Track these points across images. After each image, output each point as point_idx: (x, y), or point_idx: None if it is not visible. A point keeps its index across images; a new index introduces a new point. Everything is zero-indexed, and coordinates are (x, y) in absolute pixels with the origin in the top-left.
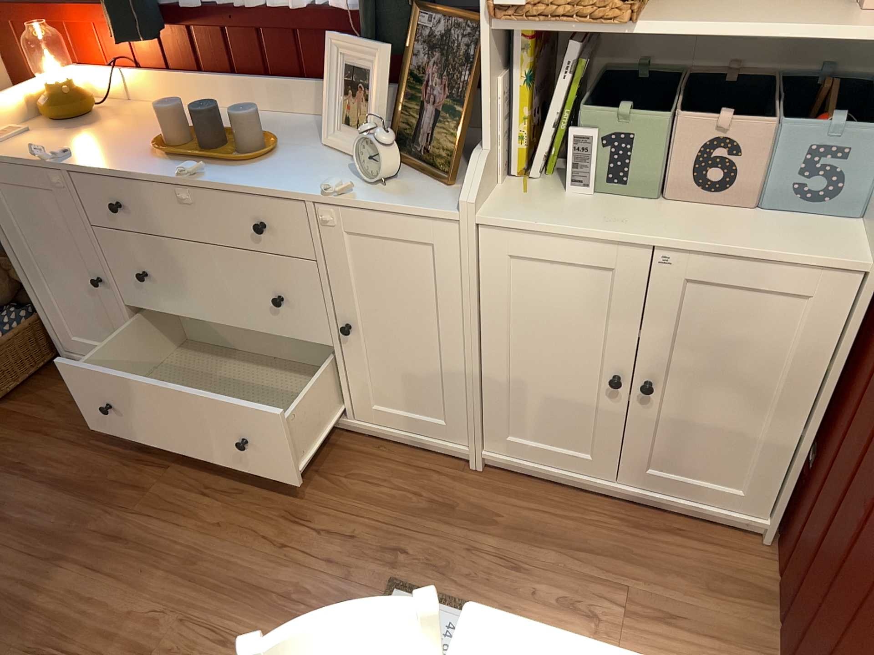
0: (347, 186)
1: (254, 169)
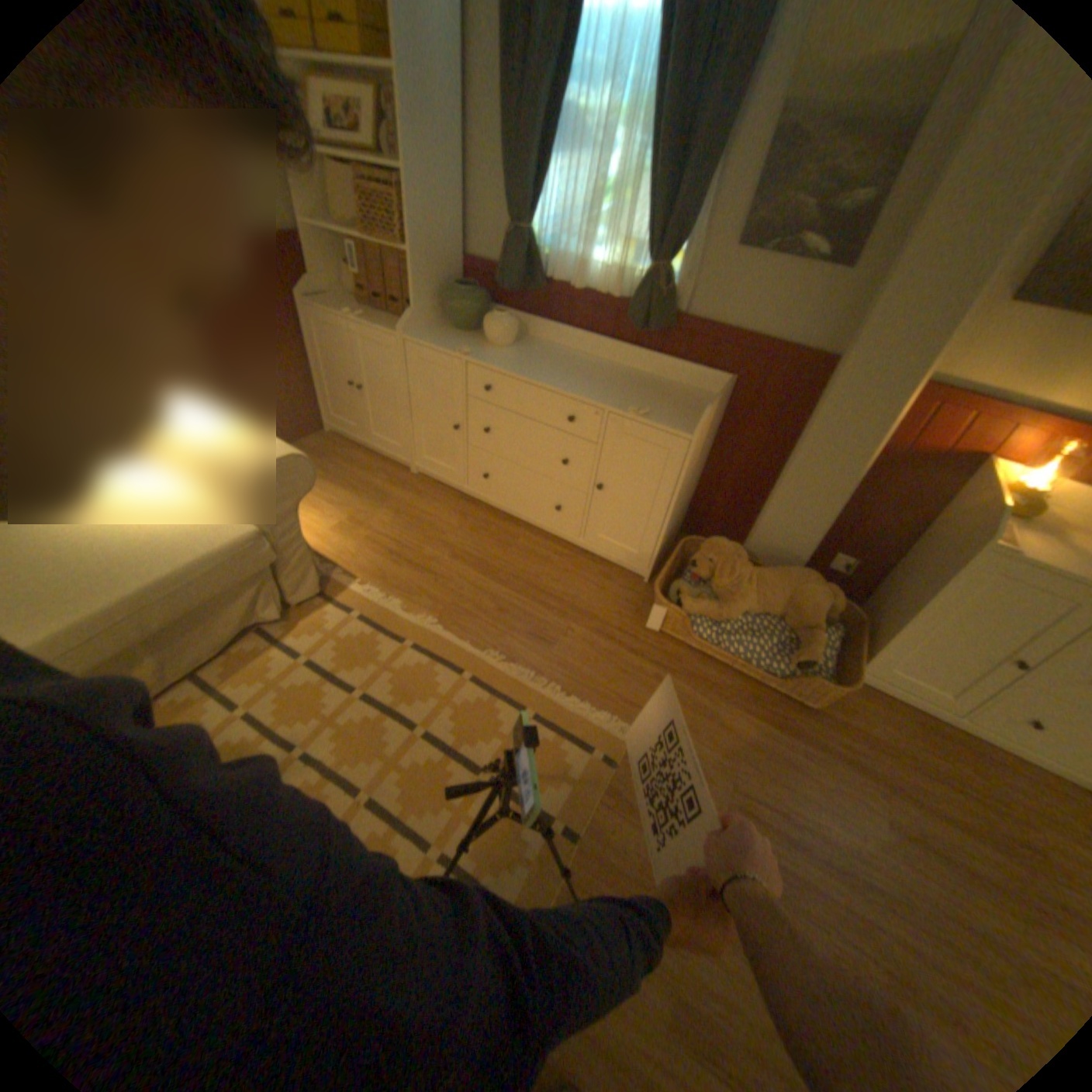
0: None
1: None
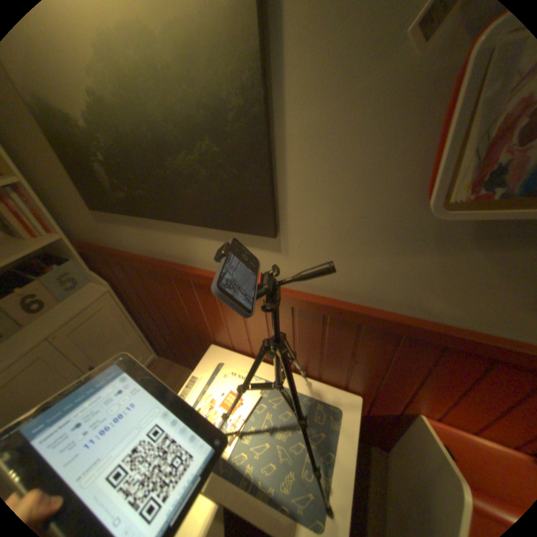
0: None
1: None
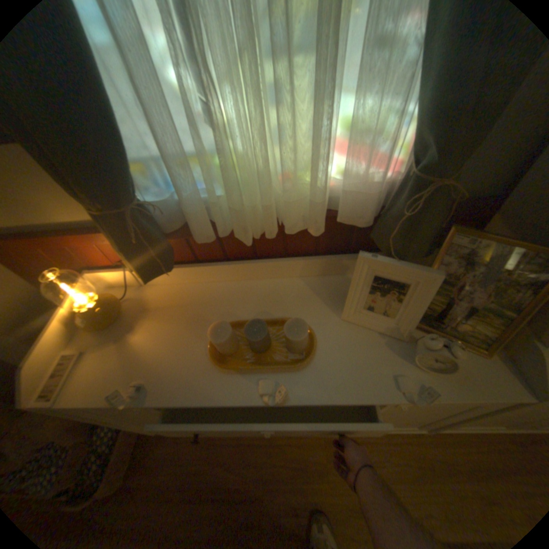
0: (439, 399)
1: (319, 371)
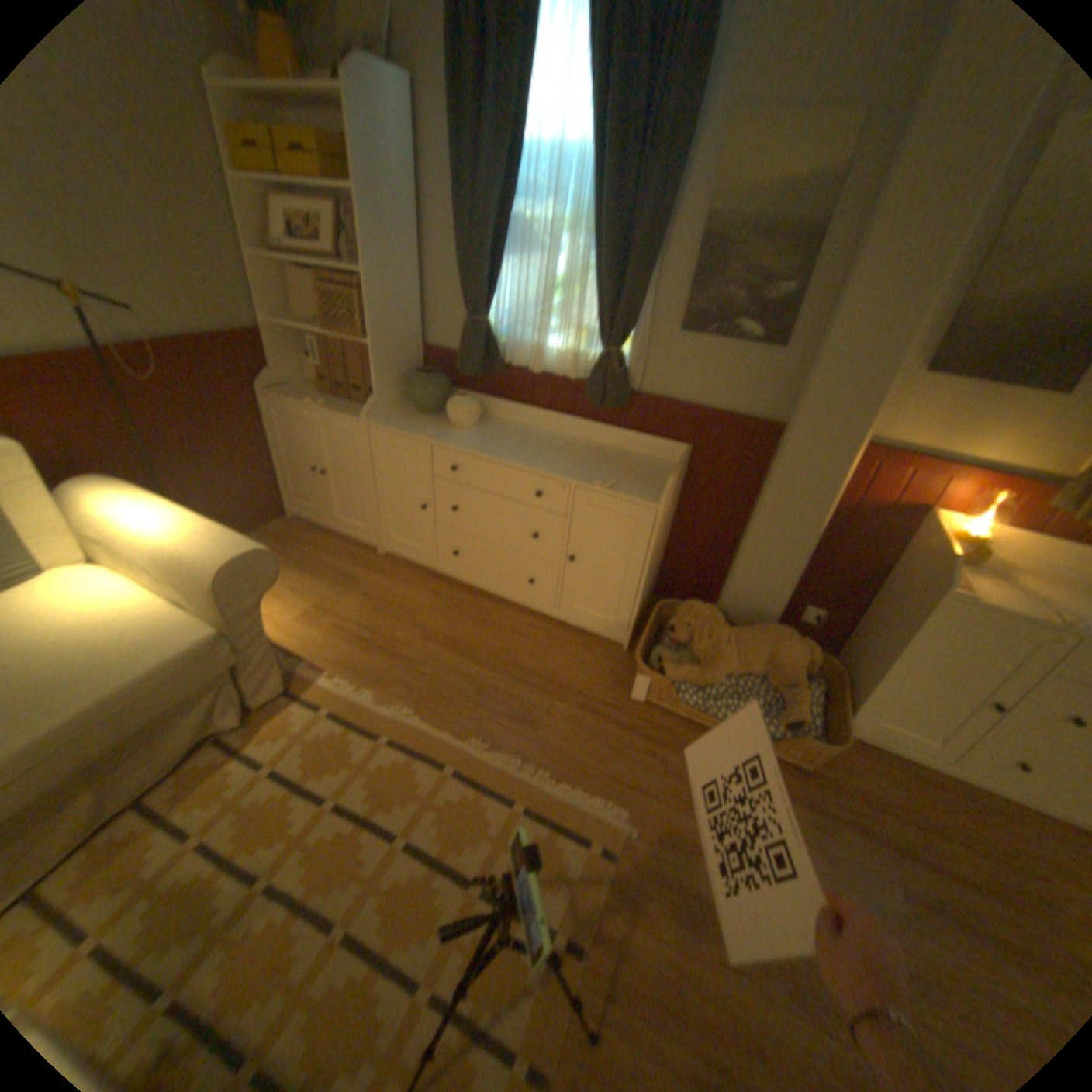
0: None
1: None
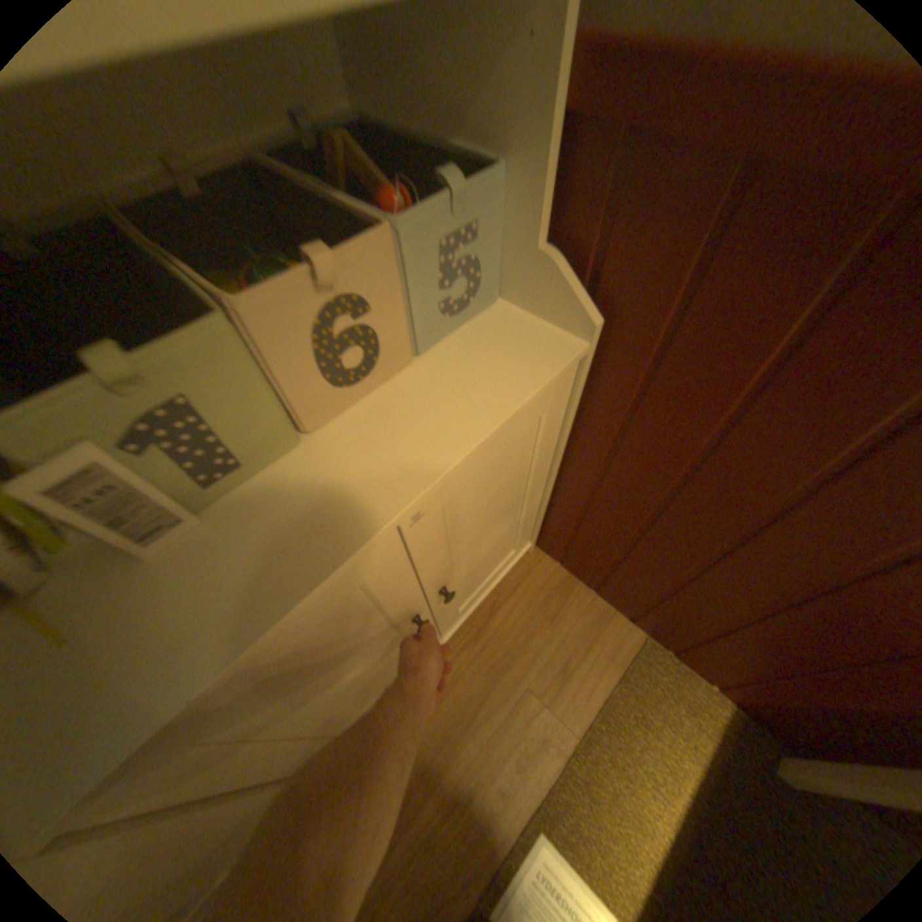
0: None
1: None
